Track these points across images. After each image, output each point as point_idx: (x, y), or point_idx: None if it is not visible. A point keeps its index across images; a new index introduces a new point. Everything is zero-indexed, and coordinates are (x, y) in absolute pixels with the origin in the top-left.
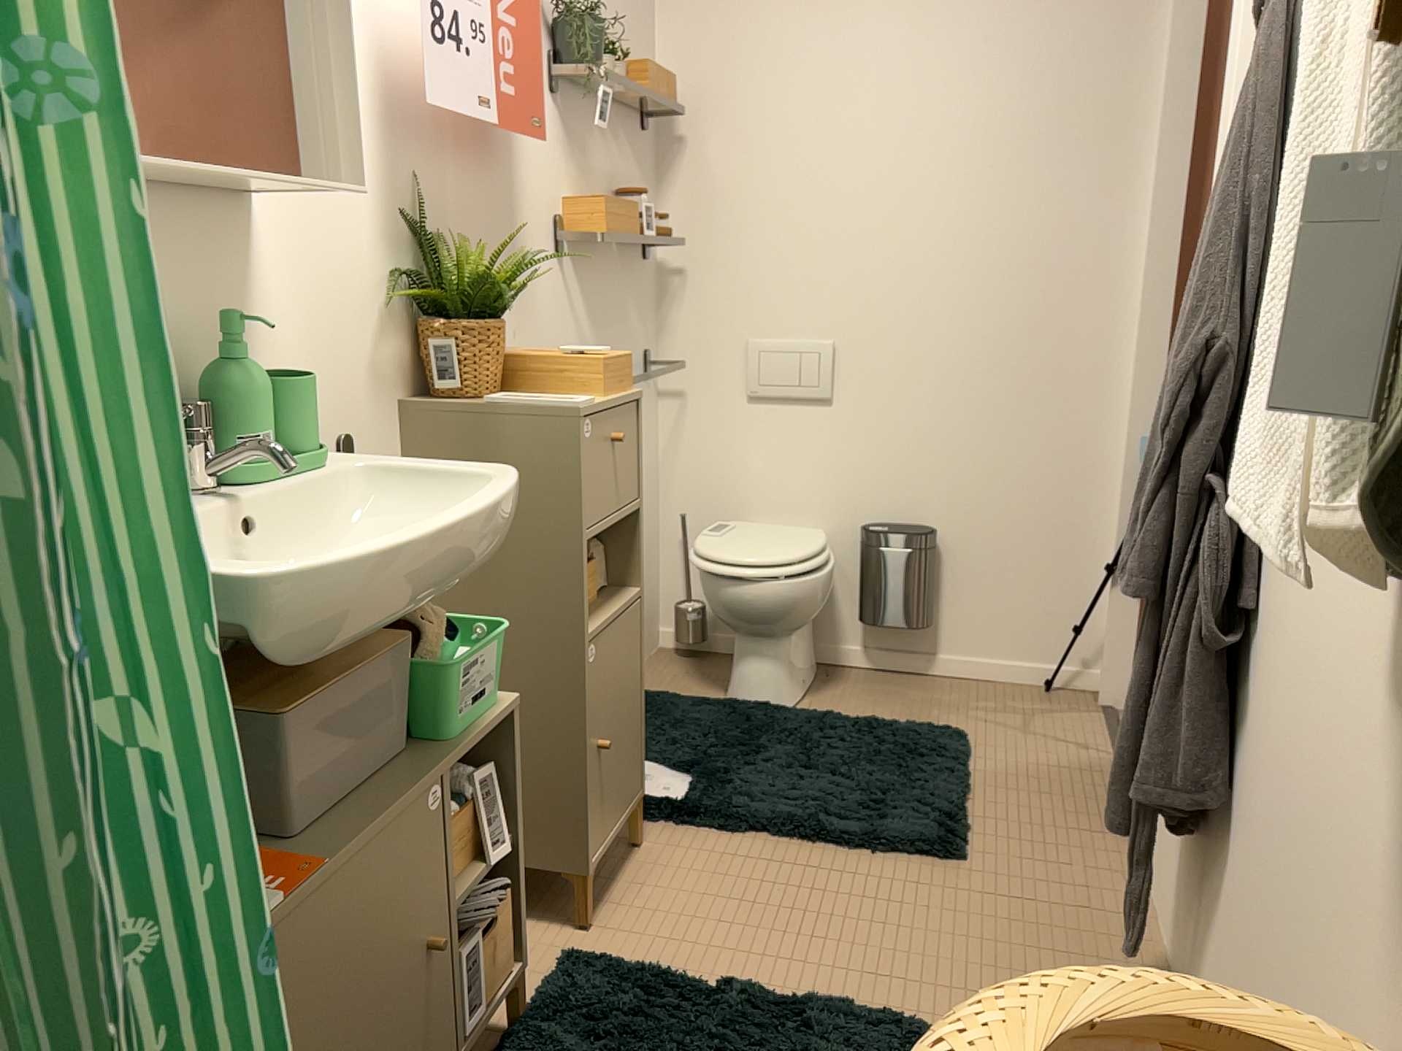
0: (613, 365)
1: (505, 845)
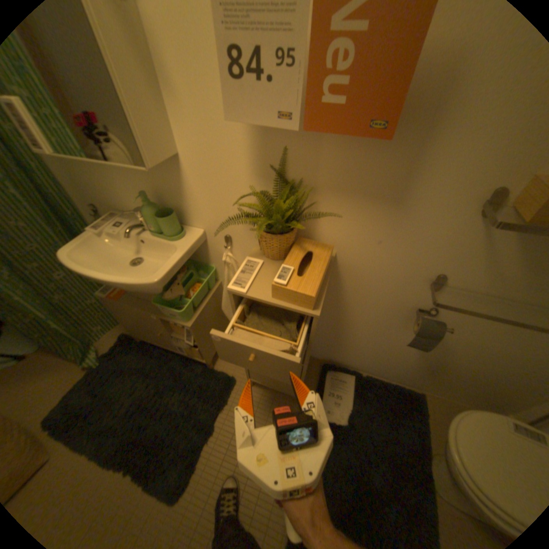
0: (283, 289)
1: (188, 343)
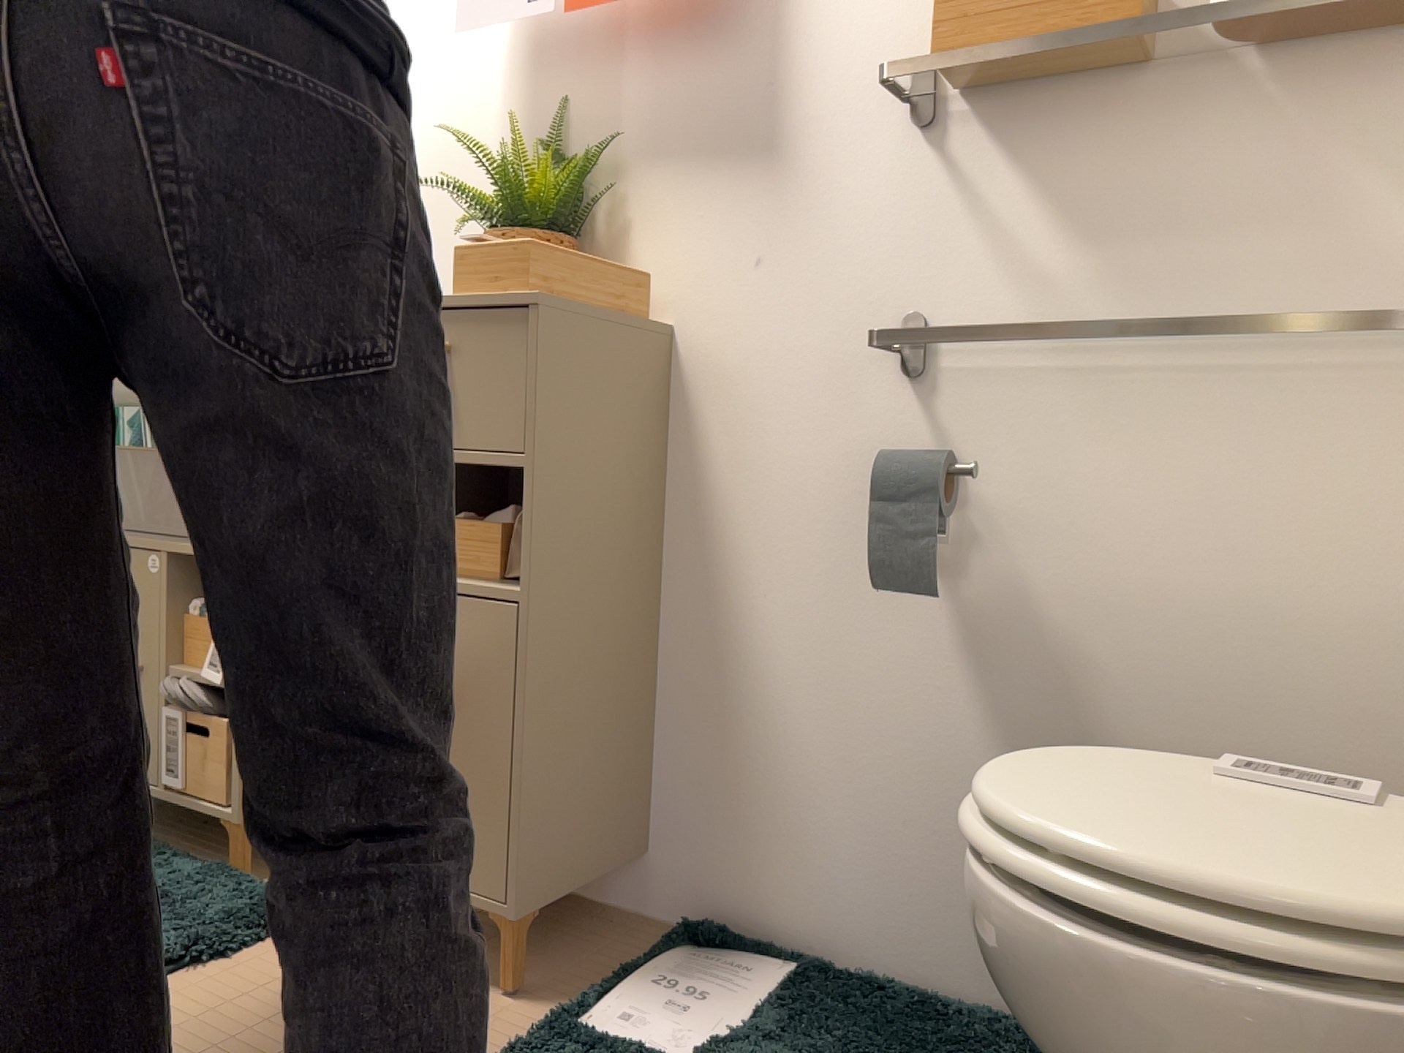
0: (473, 255)
1: (210, 673)
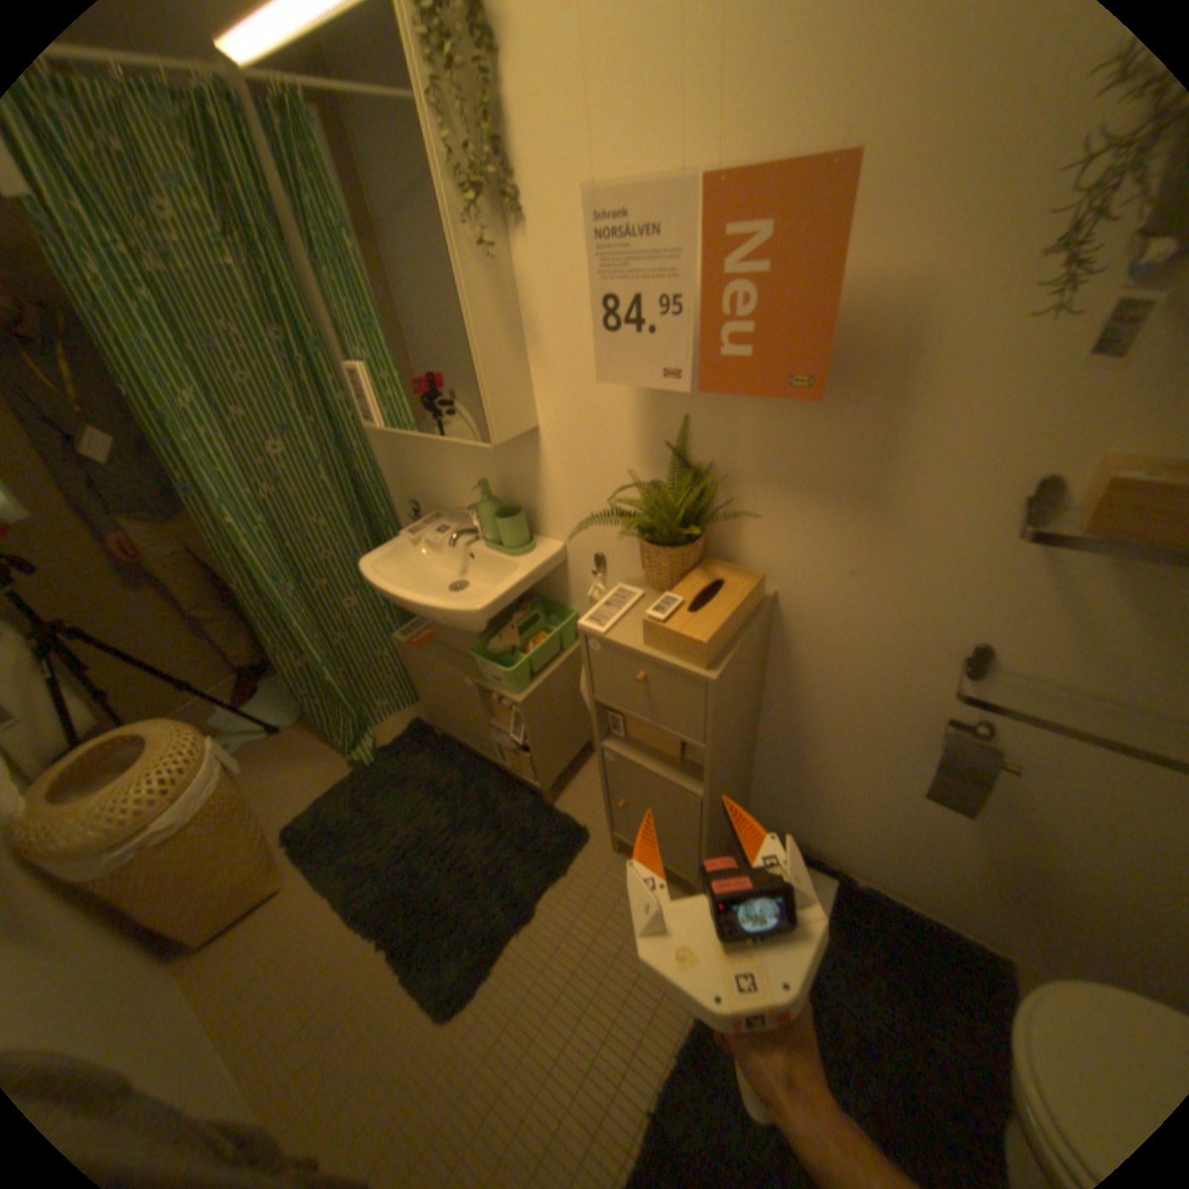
0: (660, 629)
1: (516, 739)
